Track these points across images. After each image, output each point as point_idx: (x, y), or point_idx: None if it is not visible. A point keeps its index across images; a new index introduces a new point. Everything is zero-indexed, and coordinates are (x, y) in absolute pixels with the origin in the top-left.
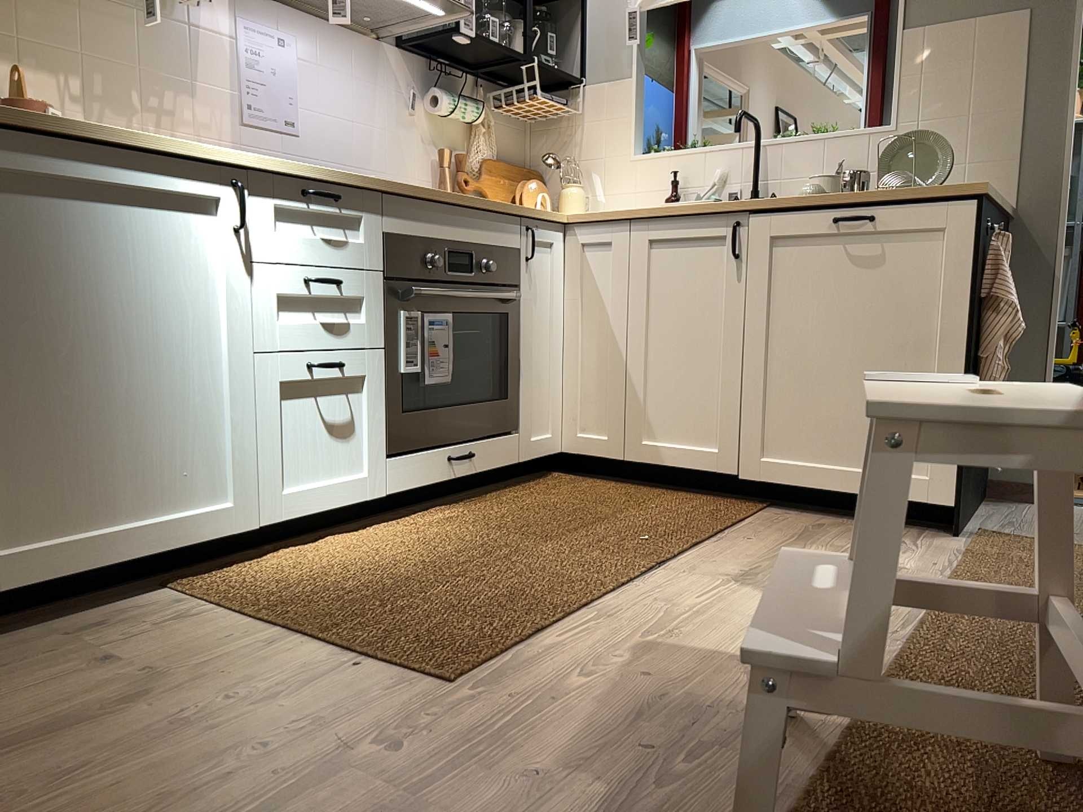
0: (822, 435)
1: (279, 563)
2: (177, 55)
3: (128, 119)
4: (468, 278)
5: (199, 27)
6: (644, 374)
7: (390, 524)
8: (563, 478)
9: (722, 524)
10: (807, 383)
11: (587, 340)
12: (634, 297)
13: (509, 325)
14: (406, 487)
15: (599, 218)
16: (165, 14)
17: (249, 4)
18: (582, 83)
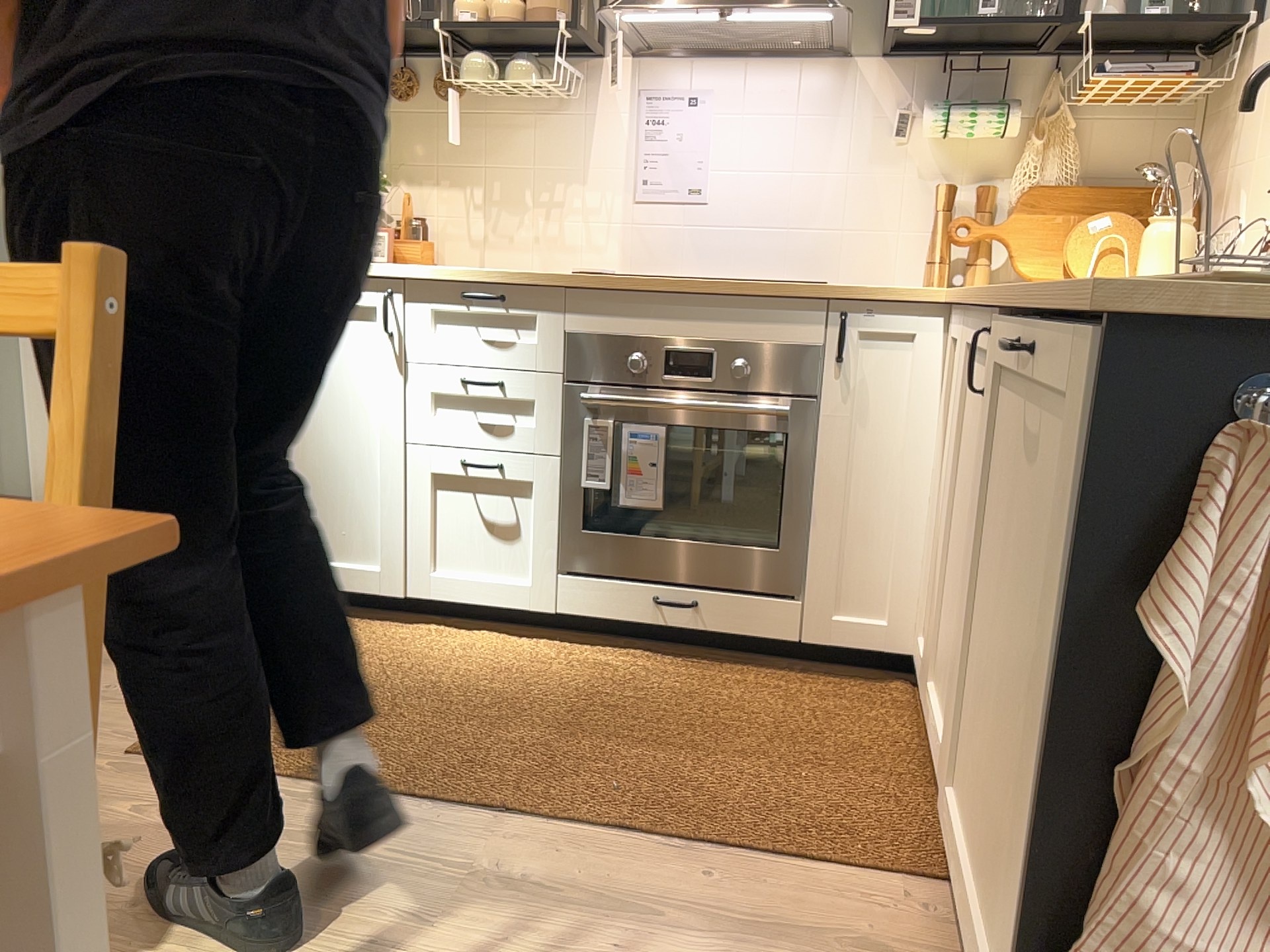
0: (976, 799)
1: (413, 633)
2: (568, 147)
3: (517, 217)
4: (708, 386)
5: (592, 113)
6: (941, 573)
7: (569, 646)
8: (891, 694)
9: (748, 842)
10: (983, 683)
11: (938, 498)
12: (950, 443)
13: (789, 454)
14: (586, 613)
15: (951, 306)
16: (558, 110)
17: (651, 72)
18: (1240, 25)
